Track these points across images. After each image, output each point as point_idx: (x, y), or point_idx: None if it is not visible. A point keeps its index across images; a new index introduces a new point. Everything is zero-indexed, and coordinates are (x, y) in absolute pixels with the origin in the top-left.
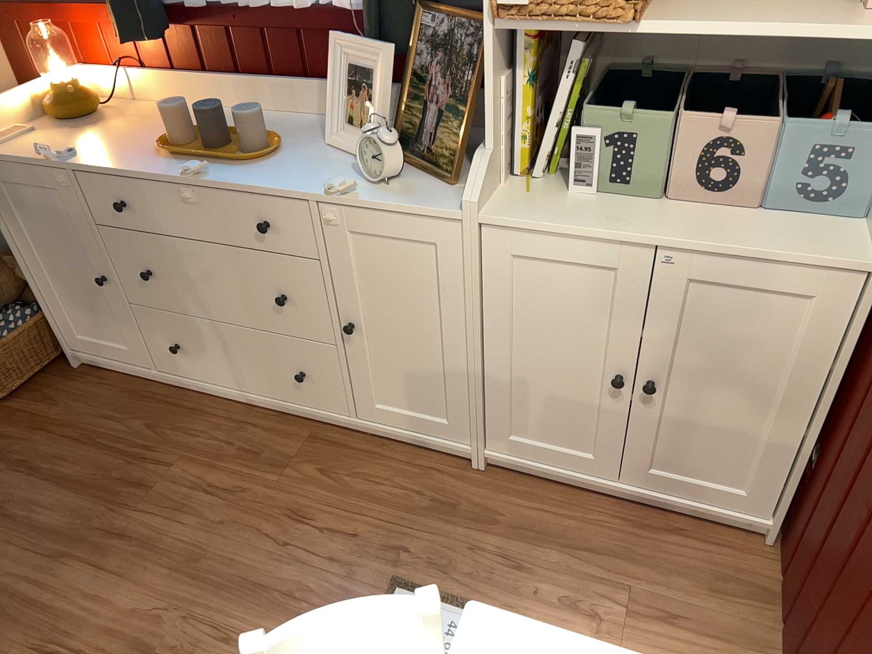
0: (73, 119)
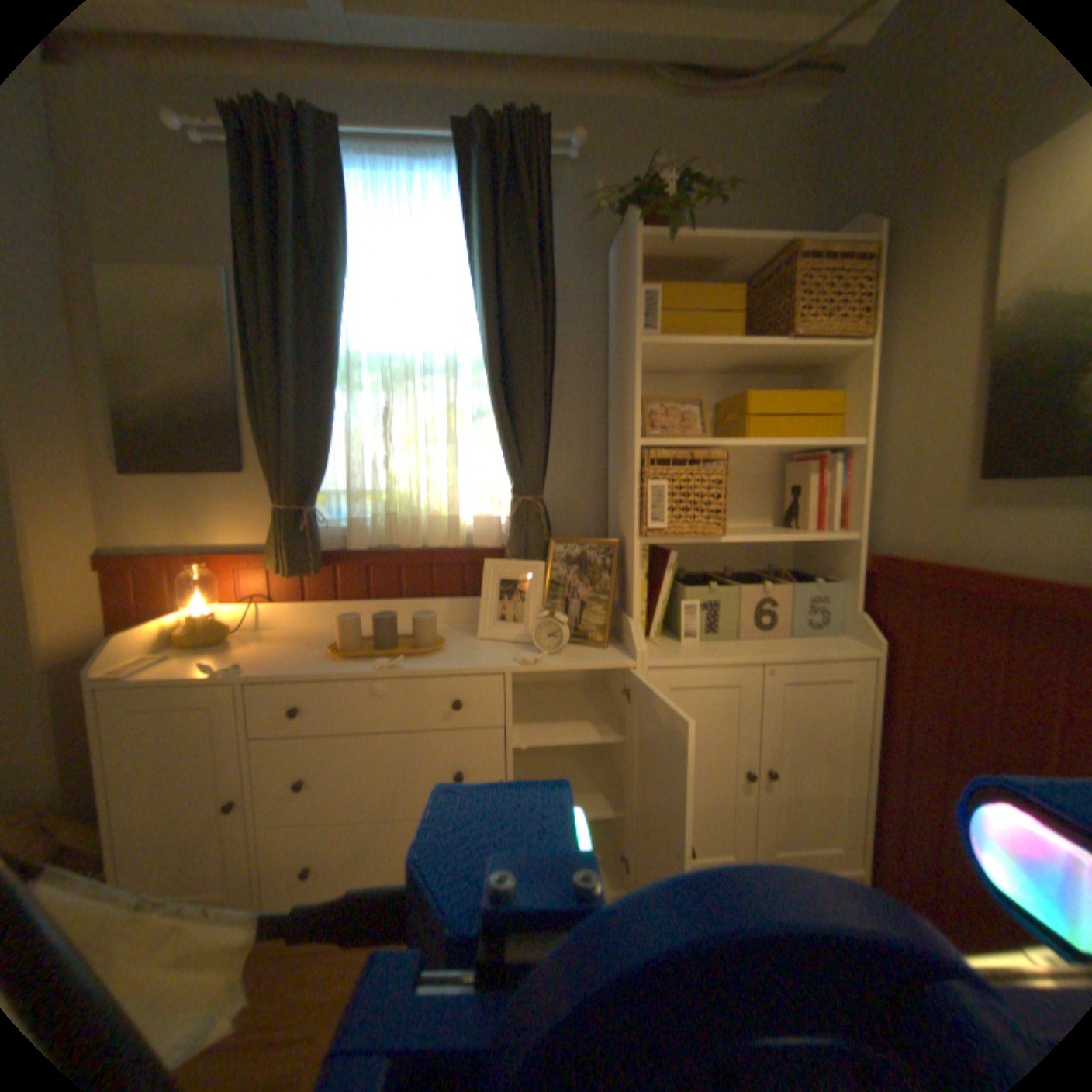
0: (198, 641)
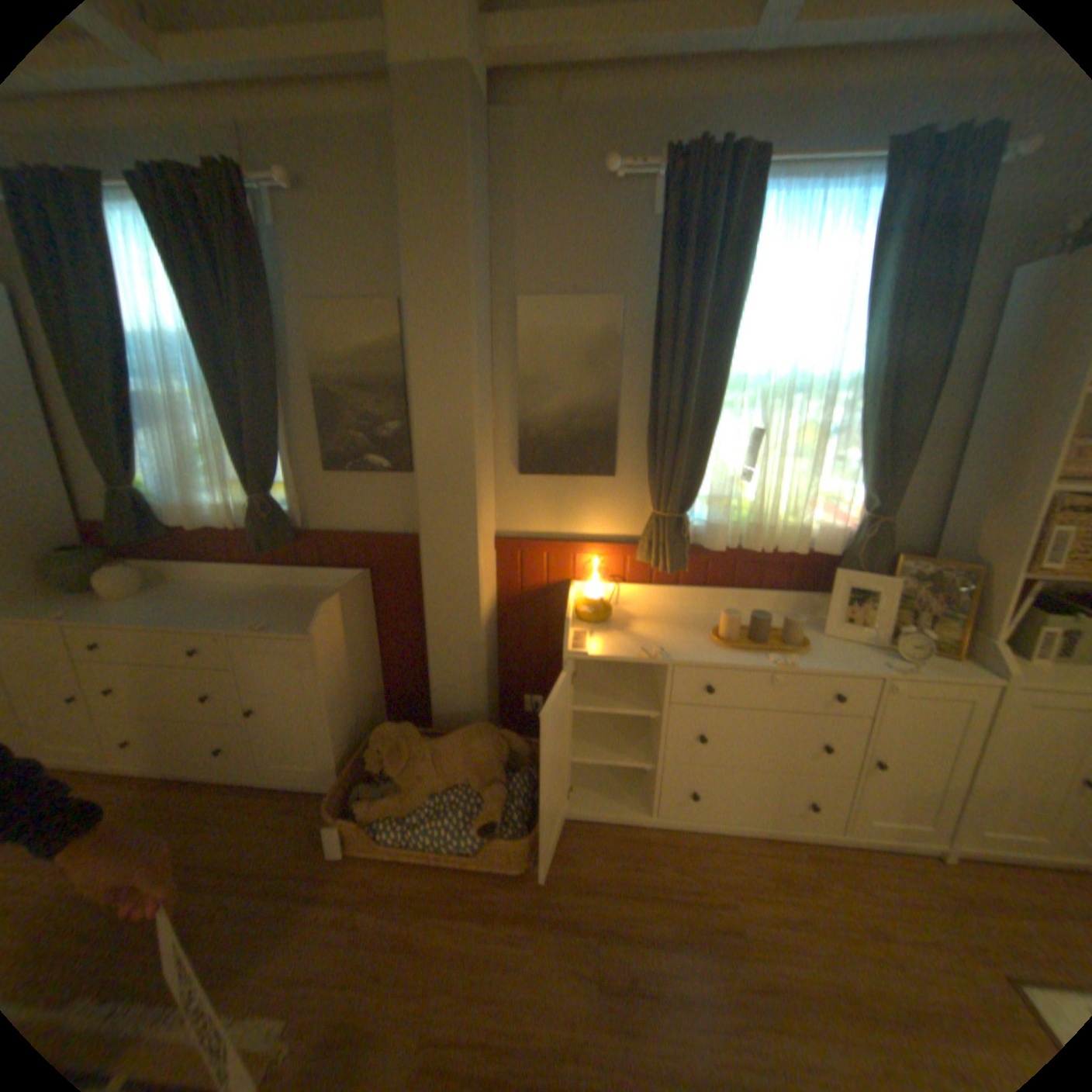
0: (600, 618)
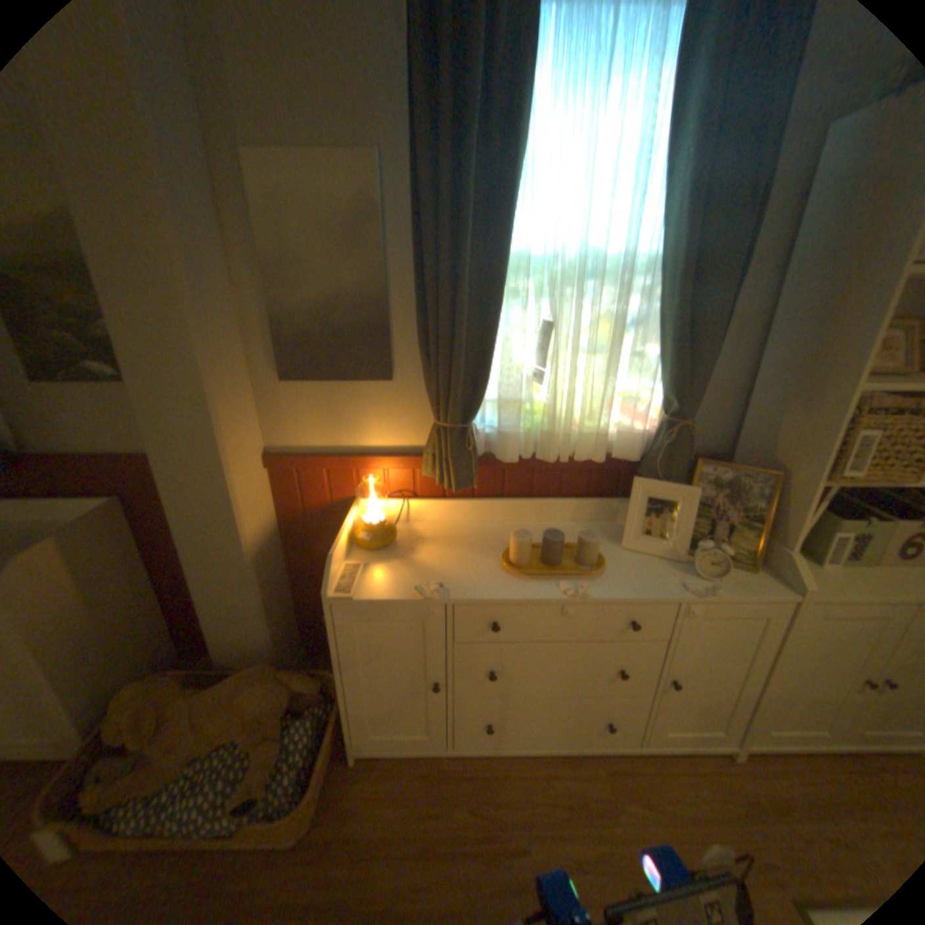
0: (381, 545)
